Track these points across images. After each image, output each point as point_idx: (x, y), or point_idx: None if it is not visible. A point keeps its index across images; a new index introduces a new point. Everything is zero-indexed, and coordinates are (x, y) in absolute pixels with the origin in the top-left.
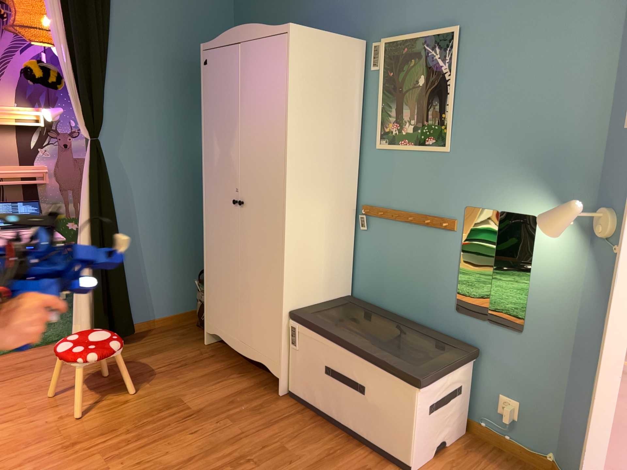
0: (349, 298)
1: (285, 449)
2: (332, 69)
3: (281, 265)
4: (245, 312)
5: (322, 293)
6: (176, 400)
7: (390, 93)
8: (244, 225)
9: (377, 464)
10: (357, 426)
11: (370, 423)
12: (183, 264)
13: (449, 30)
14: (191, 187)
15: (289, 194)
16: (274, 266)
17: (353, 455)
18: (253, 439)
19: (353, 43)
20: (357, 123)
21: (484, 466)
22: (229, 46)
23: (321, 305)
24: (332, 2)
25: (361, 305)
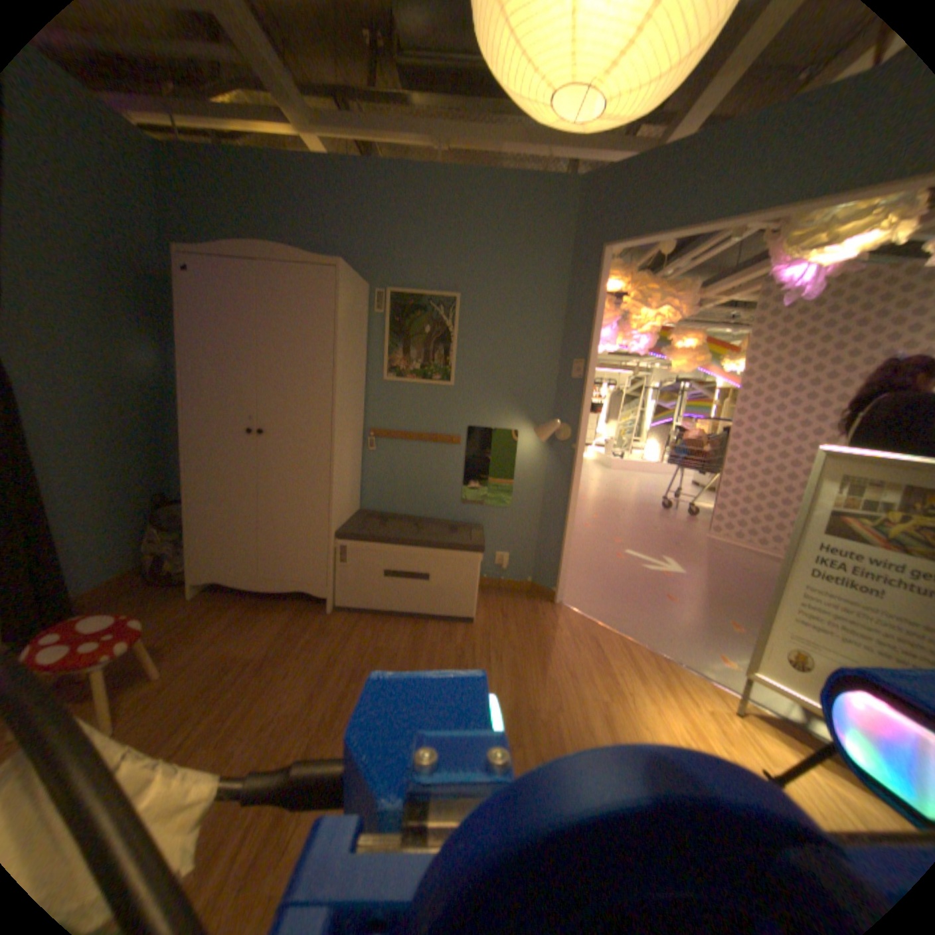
0: (363, 511)
1: (378, 648)
2: (355, 307)
3: (329, 489)
4: (259, 548)
5: (348, 511)
6: (226, 660)
7: (396, 335)
8: (256, 457)
9: (448, 627)
10: (419, 607)
11: (432, 600)
12: (116, 516)
13: (451, 295)
14: (119, 417)
15: (336, 421)
16: (327, 491)
17: (428, 628)
18: (345, 654)
19: (364, 285)
20: (364, 357)
21: (499, 599)
22: (227, 258)
23: (351, 522)
24: (322, 239)
25: (378, 515)
